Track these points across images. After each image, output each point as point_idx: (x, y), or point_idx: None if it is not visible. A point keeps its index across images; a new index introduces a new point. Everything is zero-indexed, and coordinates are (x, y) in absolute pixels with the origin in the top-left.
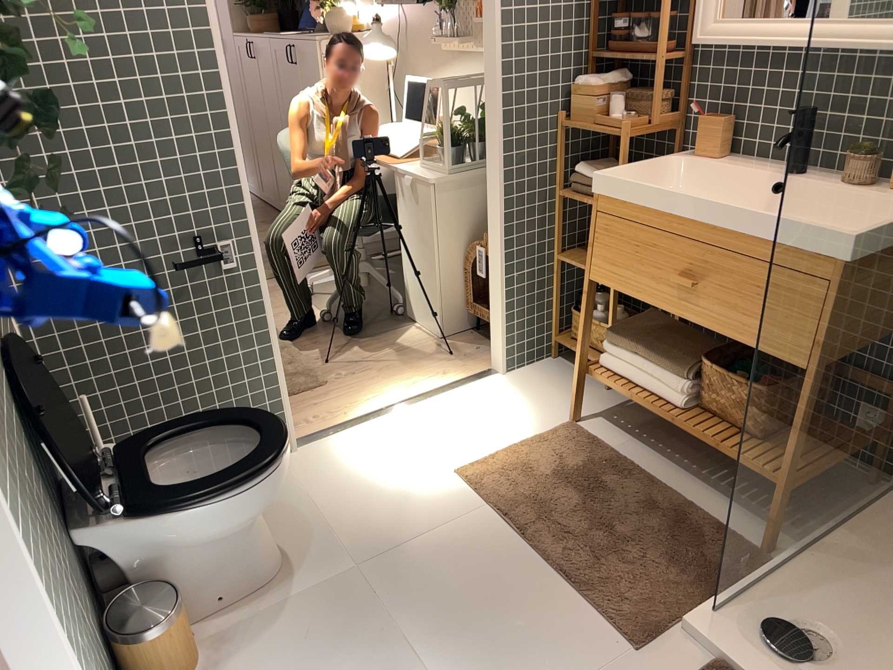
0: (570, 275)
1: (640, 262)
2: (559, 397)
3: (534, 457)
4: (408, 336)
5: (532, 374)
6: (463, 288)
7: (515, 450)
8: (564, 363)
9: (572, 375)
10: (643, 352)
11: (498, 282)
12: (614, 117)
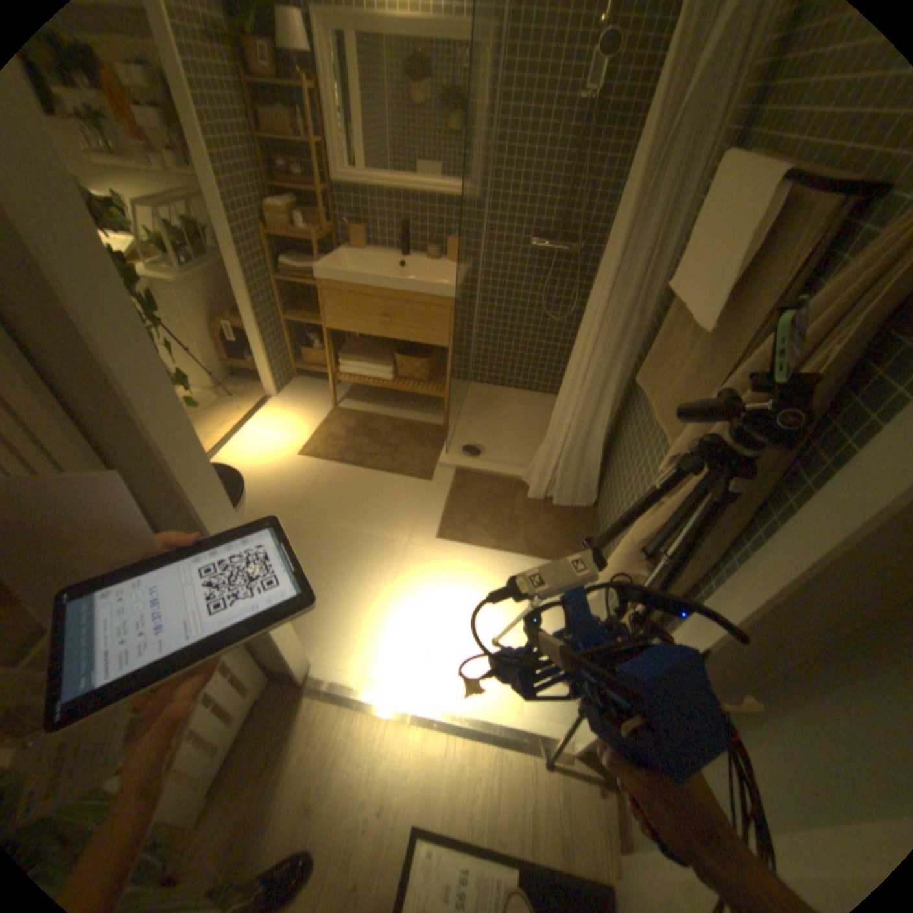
0: (287, 327)
1: (345, 312)
2: (314, 397)
3: (328, 430)
4: (185, 394)
5: (289, 390)
6: (212, 352)
7: (316, 431)
8: (301, 379)
9: (311, 383)
10: (357, 359)
11: (255, 342)
12: (299, 227)
